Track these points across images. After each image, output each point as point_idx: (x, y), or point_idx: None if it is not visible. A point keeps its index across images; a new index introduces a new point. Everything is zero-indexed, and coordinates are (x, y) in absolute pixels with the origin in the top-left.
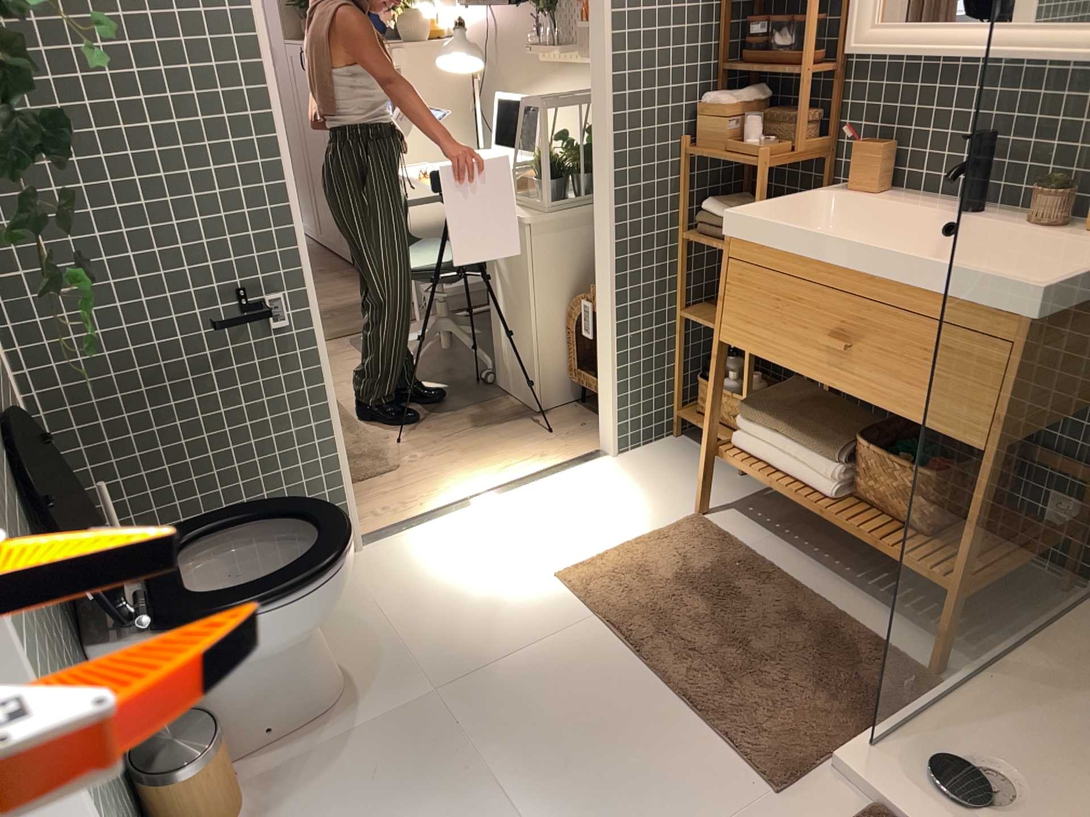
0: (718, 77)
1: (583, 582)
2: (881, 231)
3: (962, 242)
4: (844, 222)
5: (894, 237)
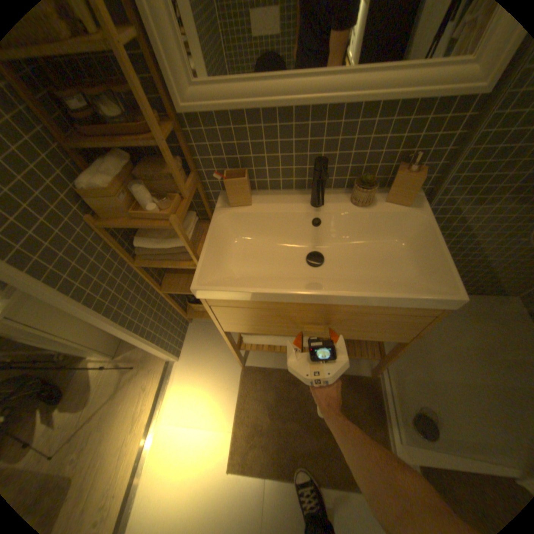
0: (68, 152)
1: (241, 464)
2: (269, 227)
3: (323, 222)
4: (242, 227)
5: (280, 229)
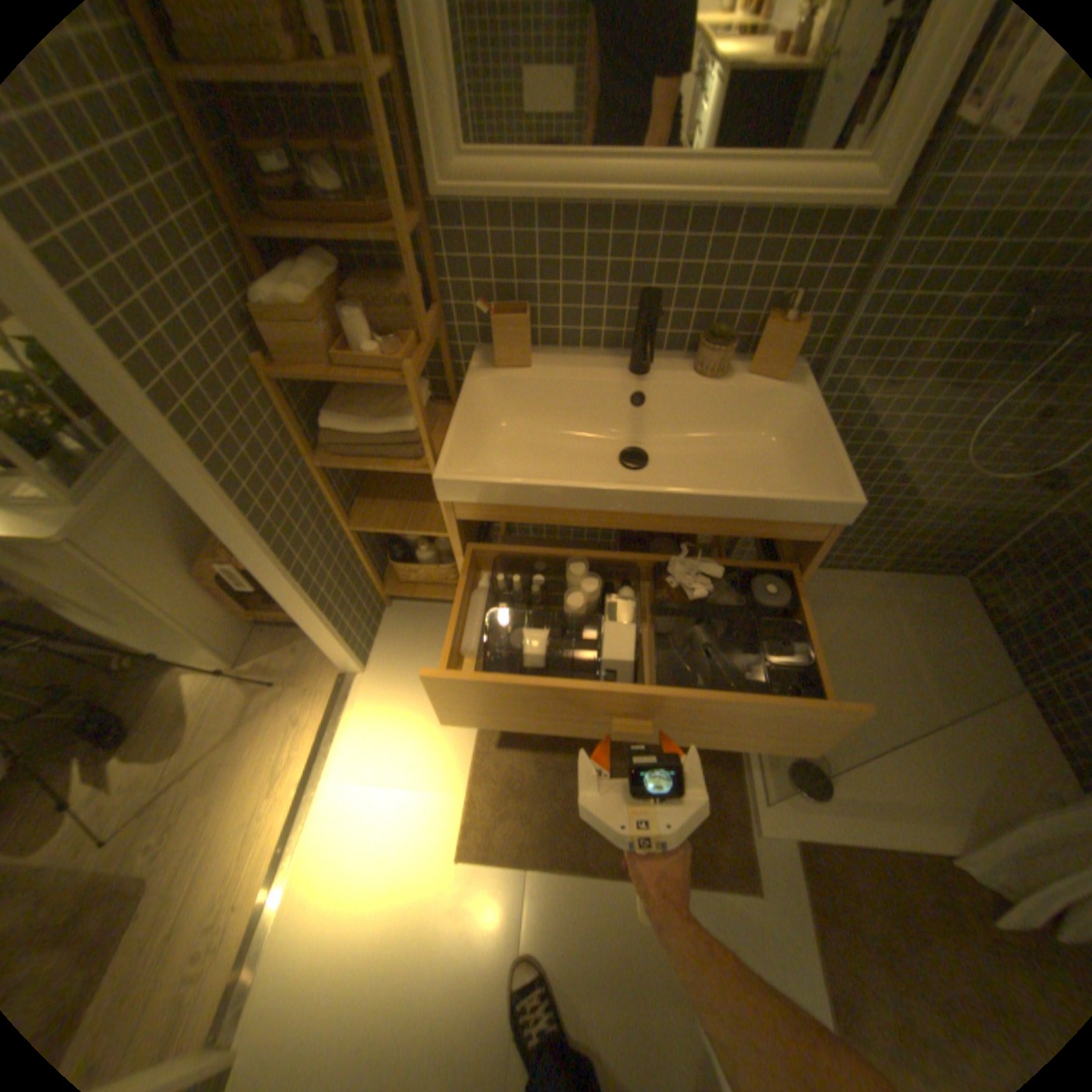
0: (242, 244)
1: (481, 846)
2: (559, 407)
3: (648, 403)
4: (513, 405)
5: (577, 410)
